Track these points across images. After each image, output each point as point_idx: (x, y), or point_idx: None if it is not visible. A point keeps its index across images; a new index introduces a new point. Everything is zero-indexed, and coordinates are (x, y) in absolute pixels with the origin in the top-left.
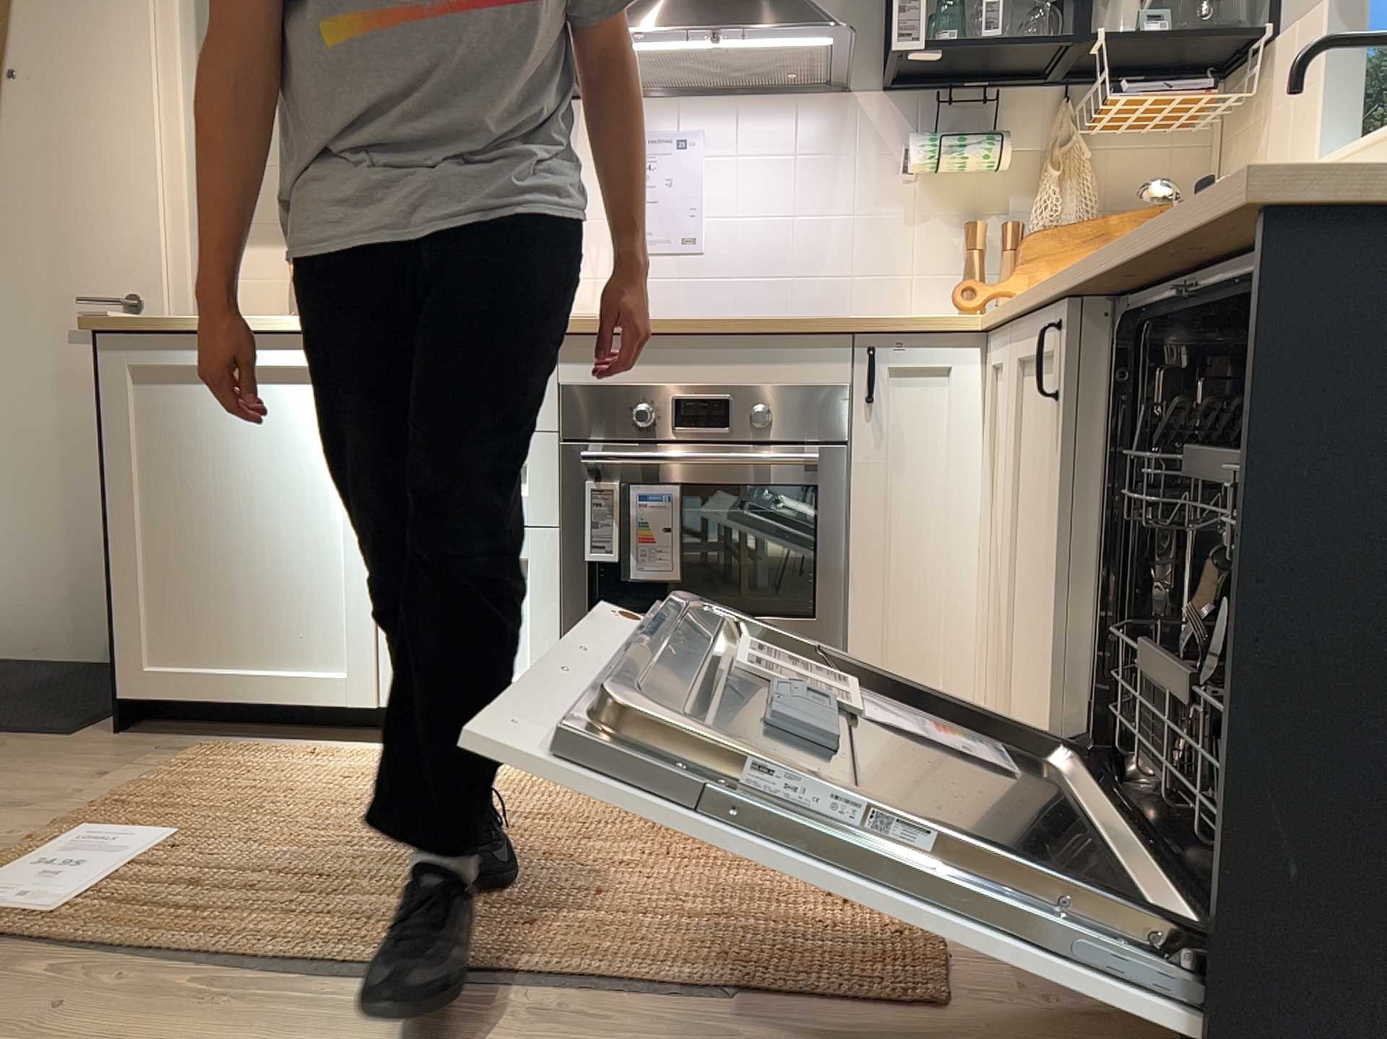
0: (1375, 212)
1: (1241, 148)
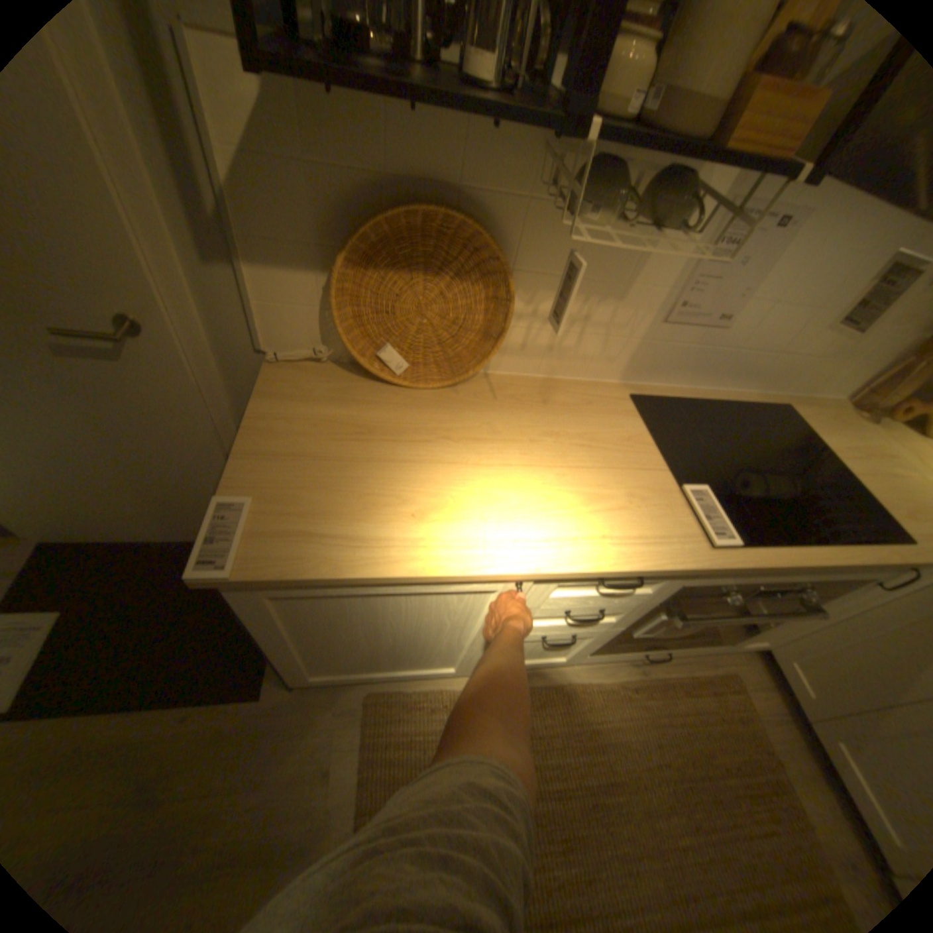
0: None
1: None
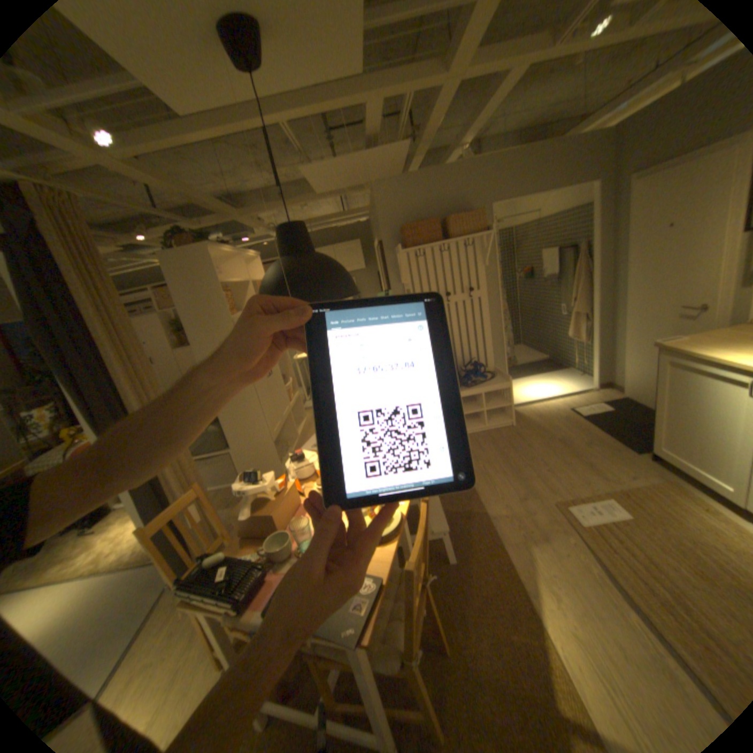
0: None
1: None
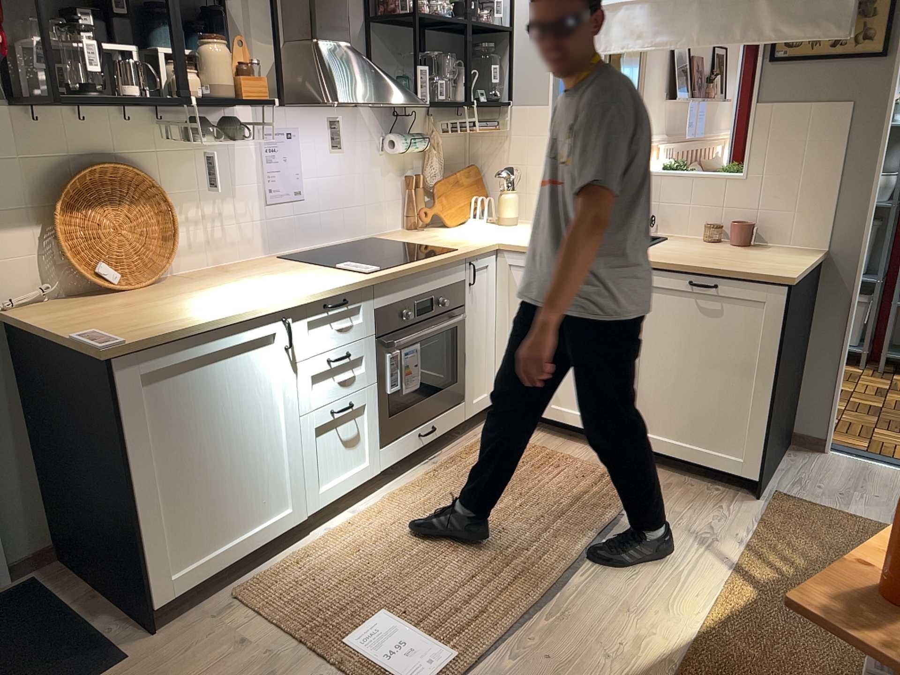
0: (798, 281)
1: (491, 142)
